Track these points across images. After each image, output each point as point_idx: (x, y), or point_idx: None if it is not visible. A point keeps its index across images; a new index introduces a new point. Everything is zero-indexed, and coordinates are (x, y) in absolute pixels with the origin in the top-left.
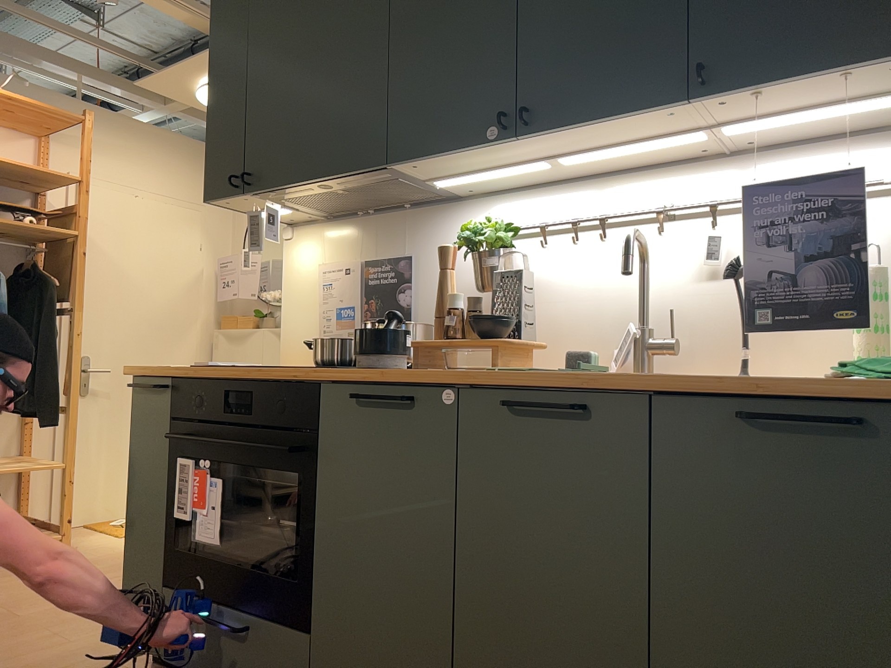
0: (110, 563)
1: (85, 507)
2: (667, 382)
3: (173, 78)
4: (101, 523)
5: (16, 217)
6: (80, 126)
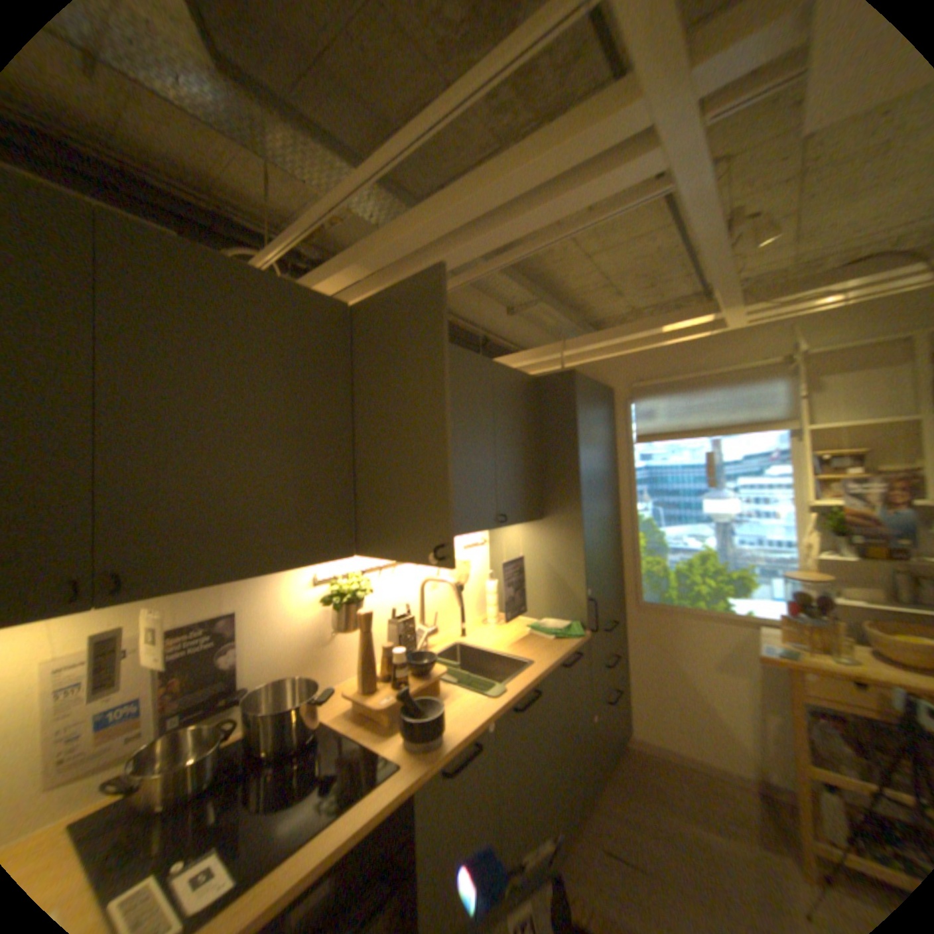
0: None
1: None
2: (555, 666)
3: None
4: None
5: None
6: None
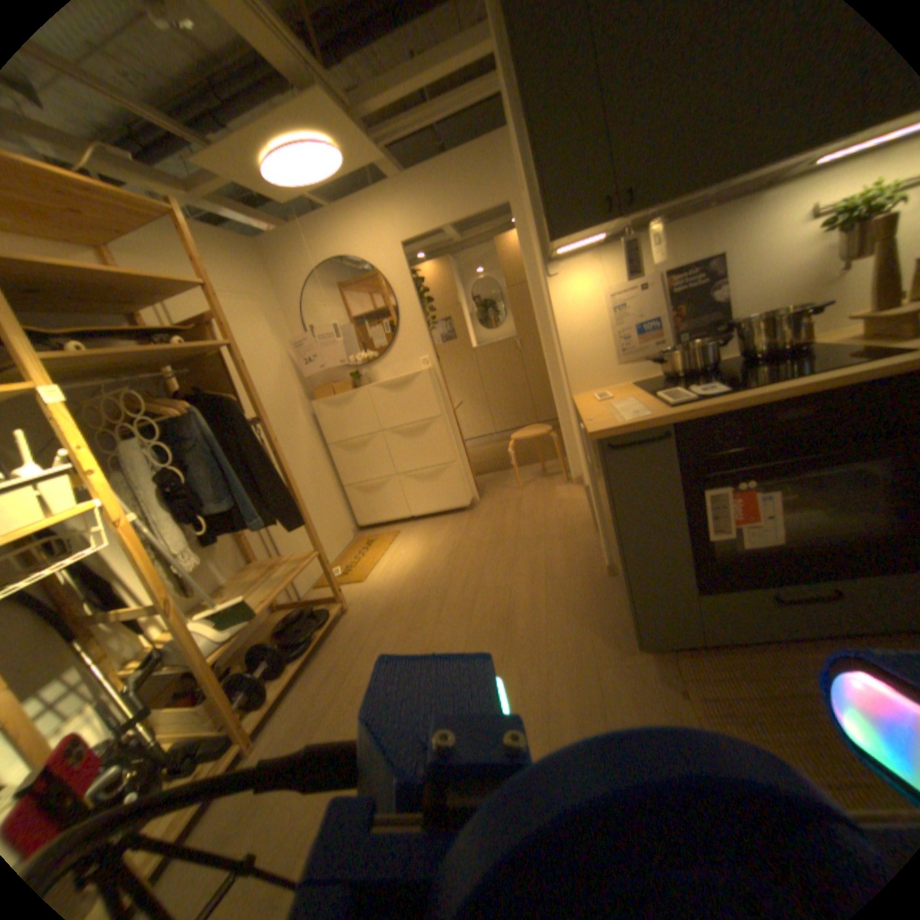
0: (407, 602)
1: (305, 575)
2: None
3: (238, 140)
4: (322, 579)
5: (149, 341)
6: (157, 217)
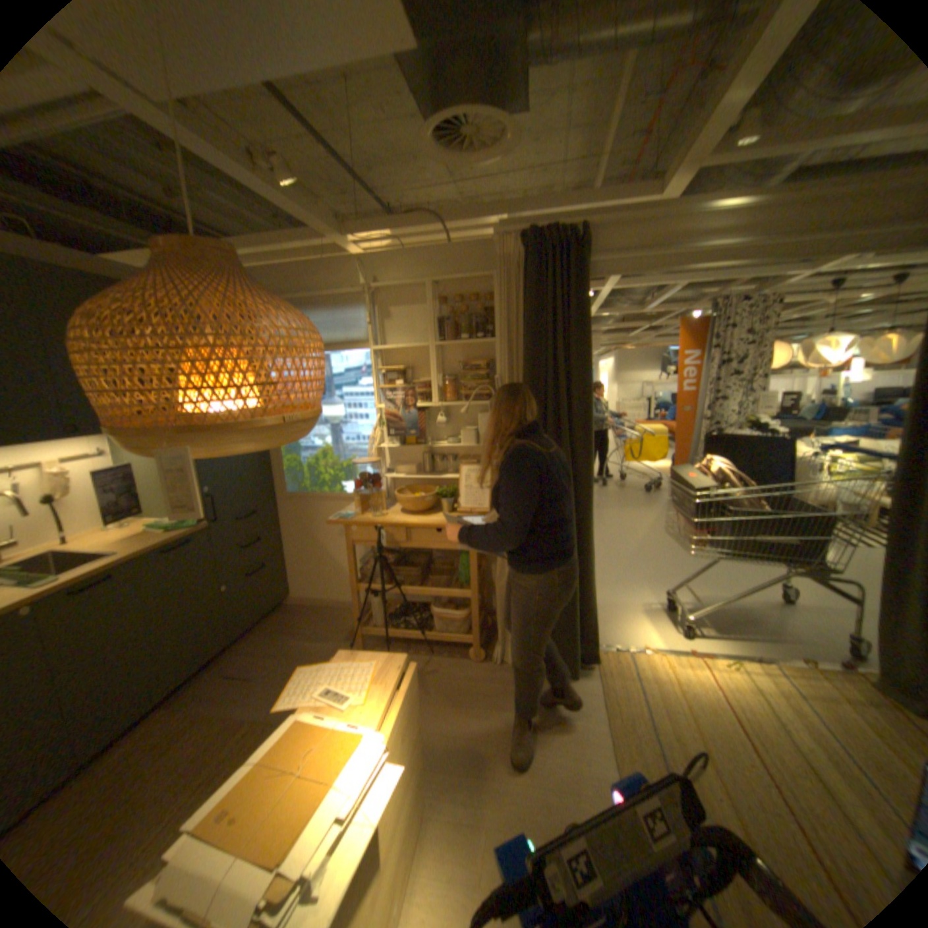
0: None
1: None
2: (138, 555)
3: None
4: None
5: None
6: None
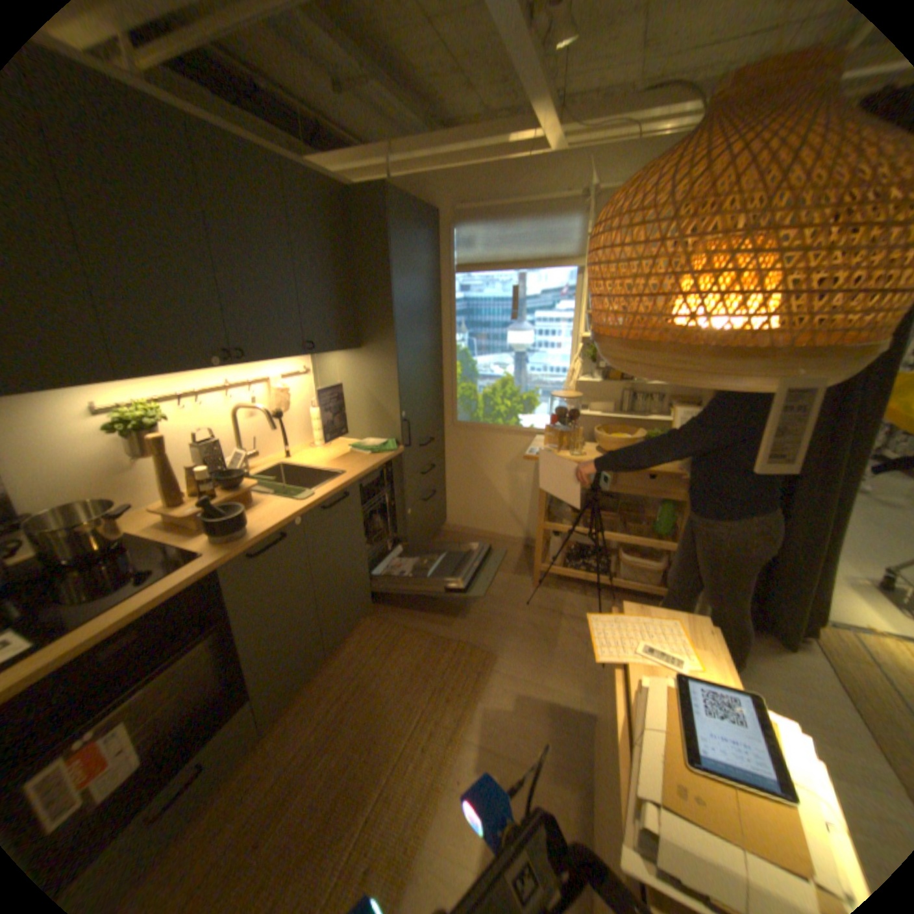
0: None
1: None
2: (363, 474)
3: None
4: None
5: None
6: None
